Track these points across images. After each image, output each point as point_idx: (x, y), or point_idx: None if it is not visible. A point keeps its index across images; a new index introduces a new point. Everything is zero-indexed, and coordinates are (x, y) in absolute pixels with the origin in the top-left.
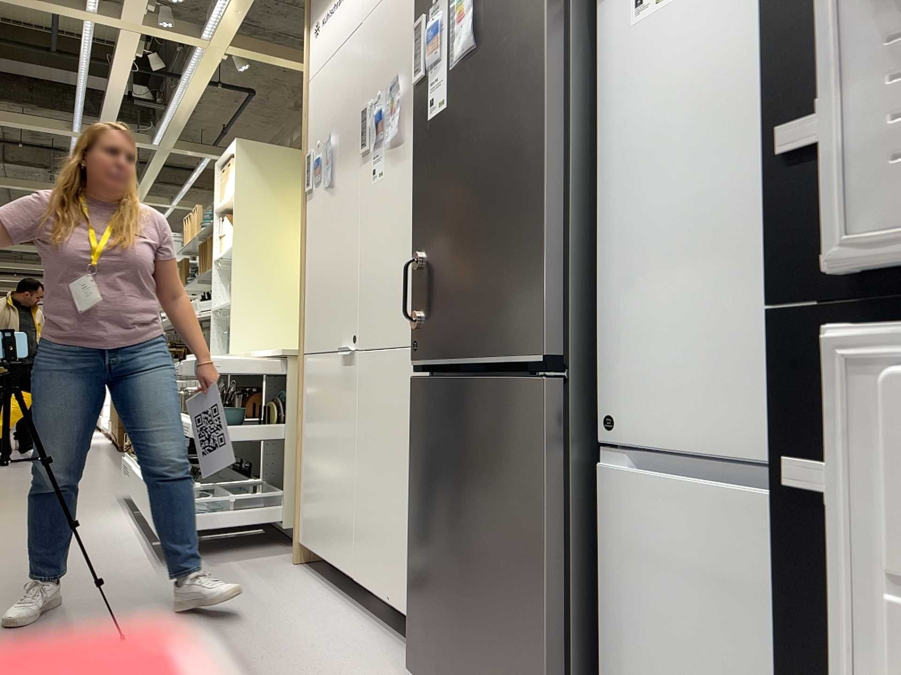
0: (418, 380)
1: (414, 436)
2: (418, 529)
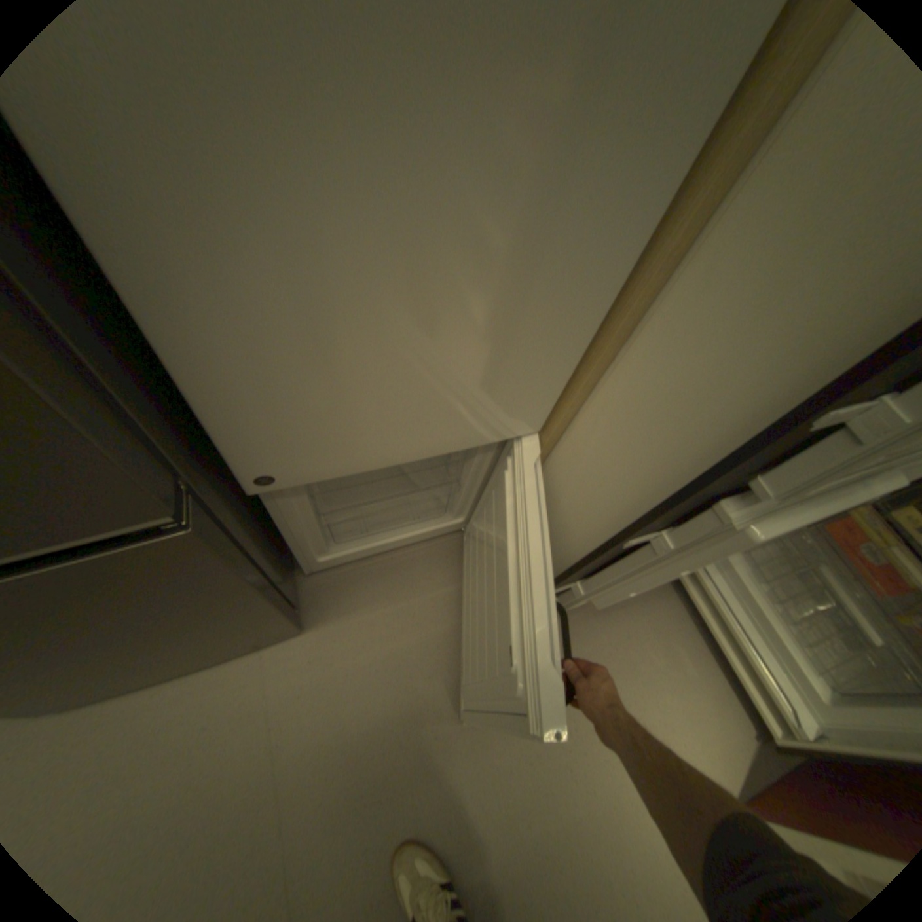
0: None
1: None
2: None
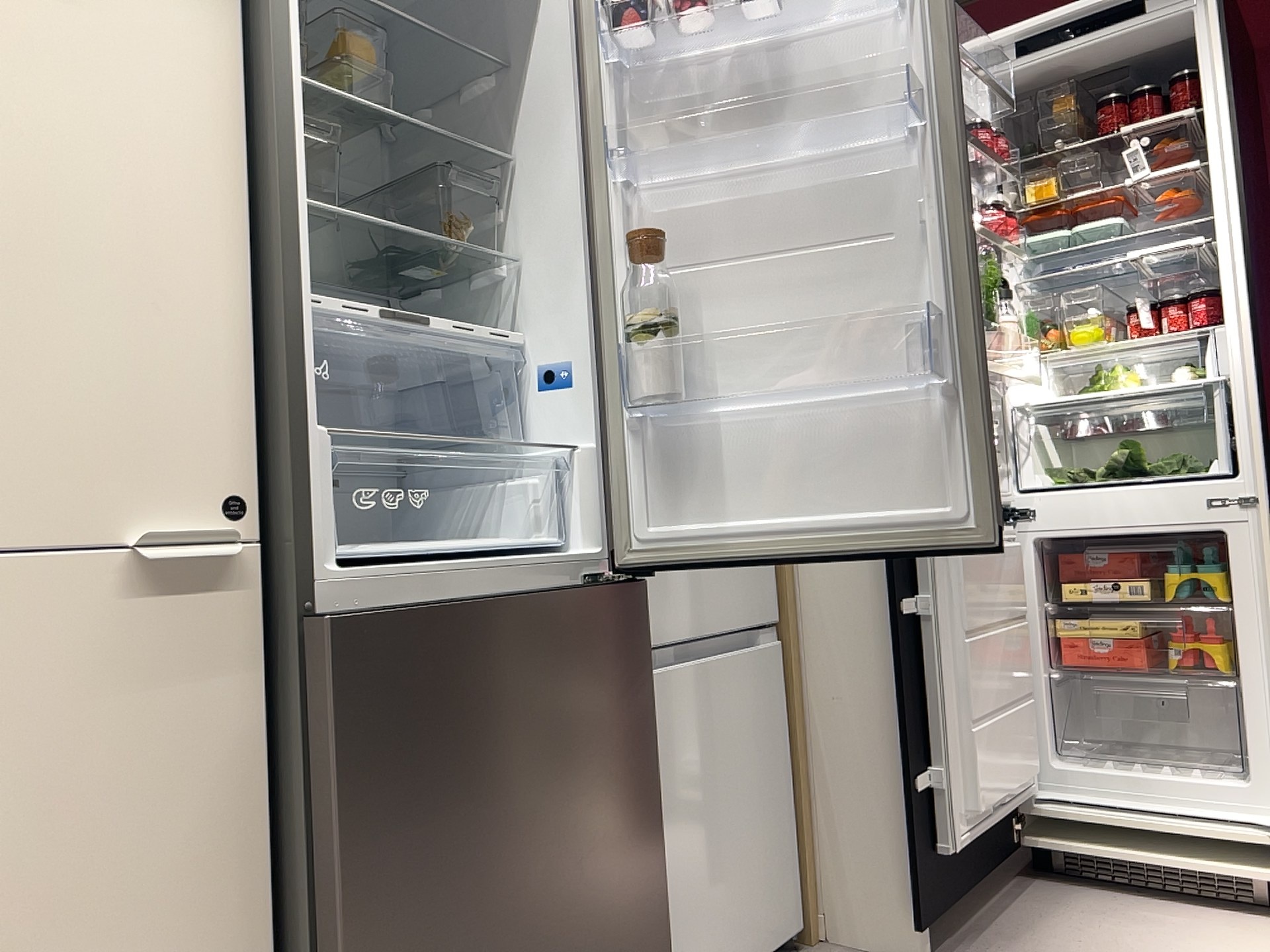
0: (342, 618)
1: (352, 746)
2: (382, 947)
